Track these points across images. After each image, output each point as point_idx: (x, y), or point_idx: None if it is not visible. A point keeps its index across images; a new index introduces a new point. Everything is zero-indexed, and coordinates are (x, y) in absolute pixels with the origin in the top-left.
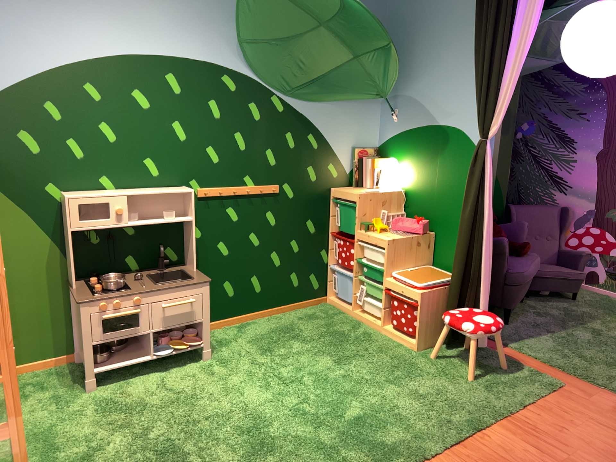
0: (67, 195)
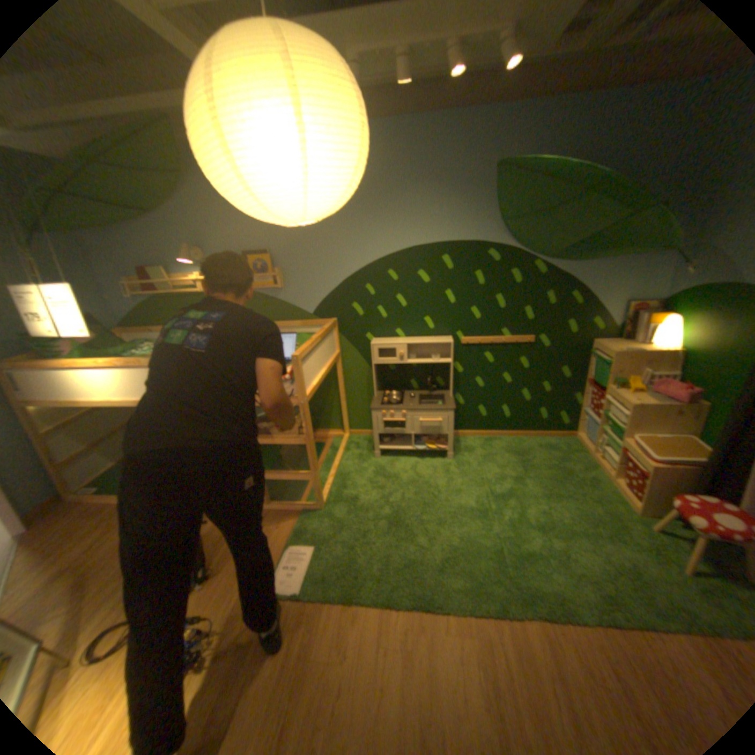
0: (372, 344)
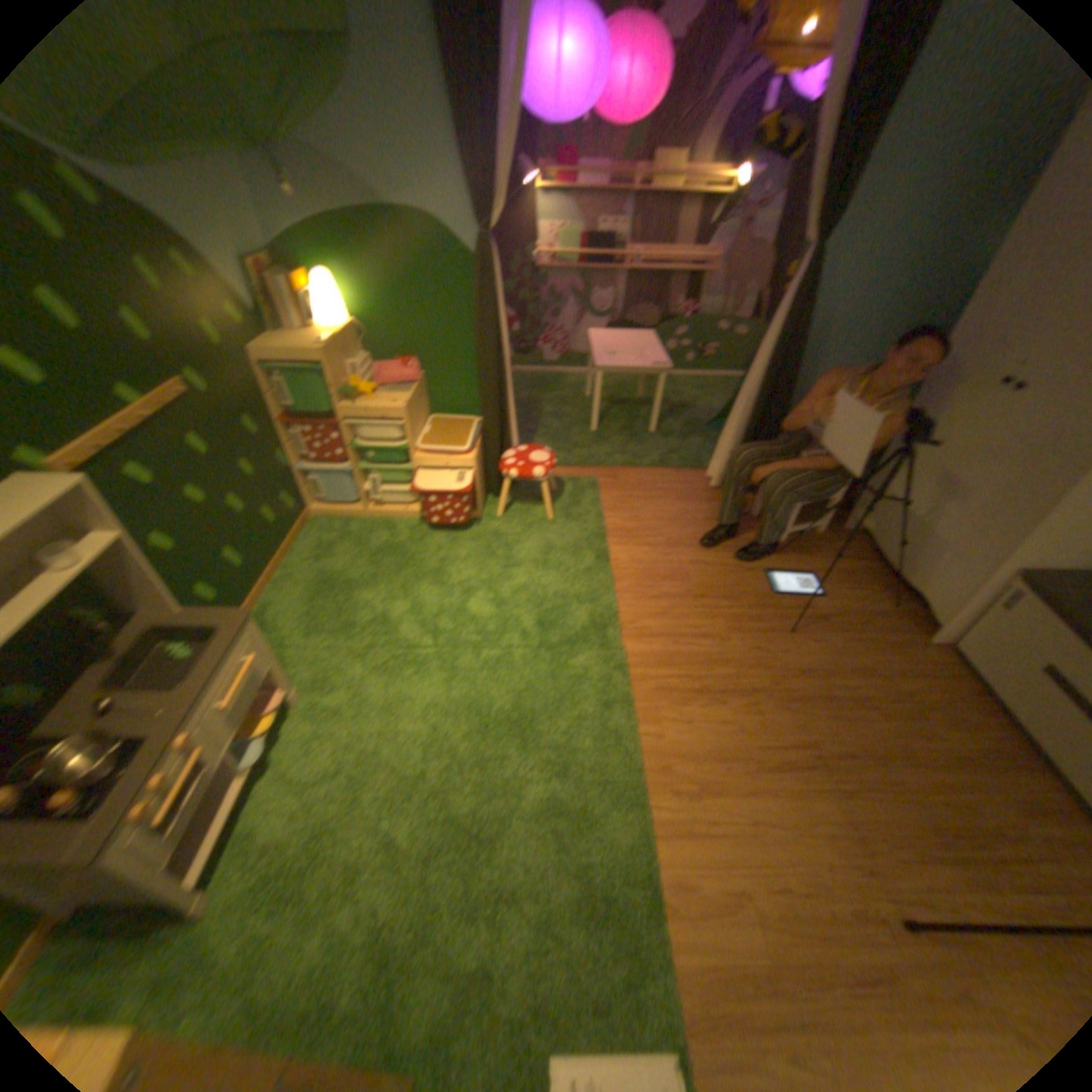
0: None
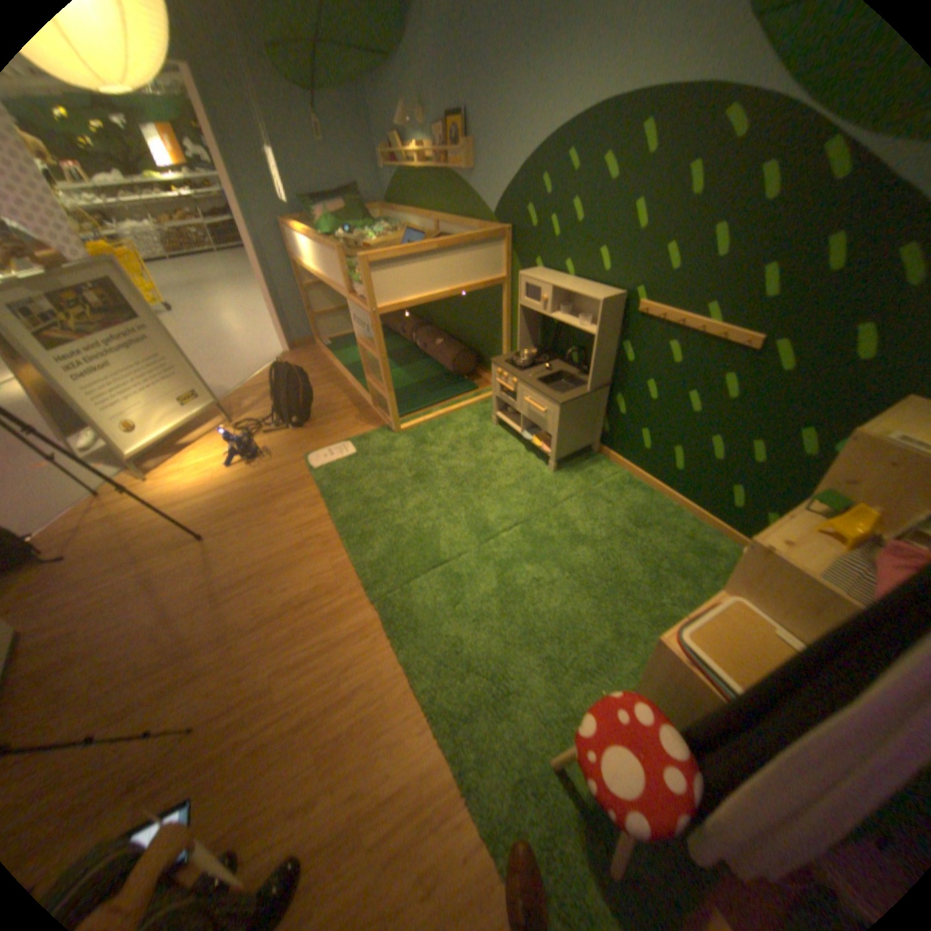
0: (522, 273)
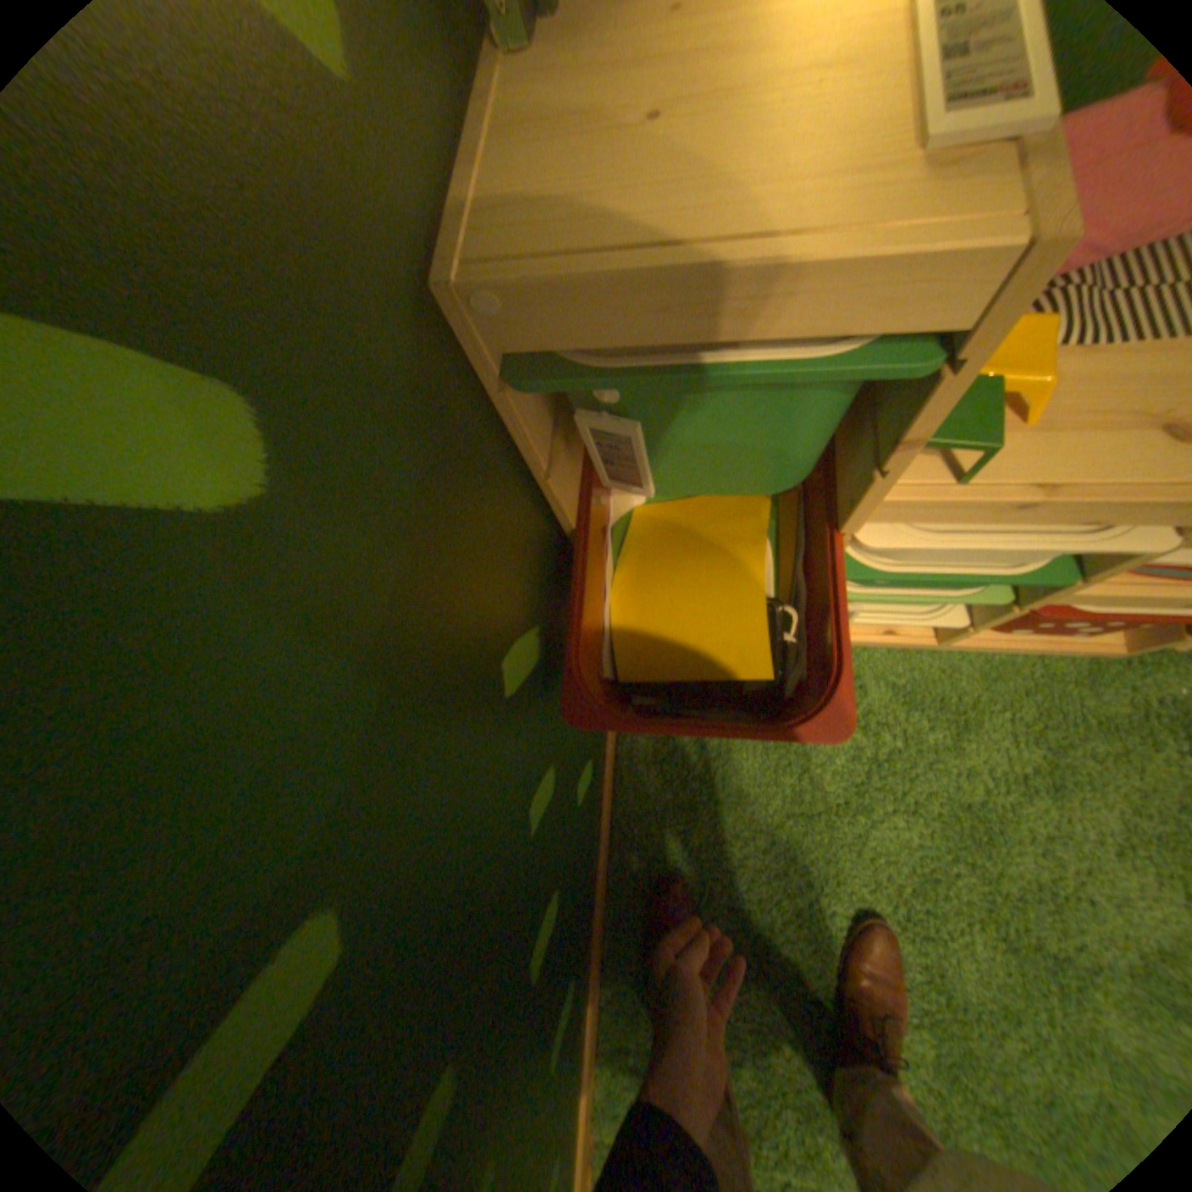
0: None
